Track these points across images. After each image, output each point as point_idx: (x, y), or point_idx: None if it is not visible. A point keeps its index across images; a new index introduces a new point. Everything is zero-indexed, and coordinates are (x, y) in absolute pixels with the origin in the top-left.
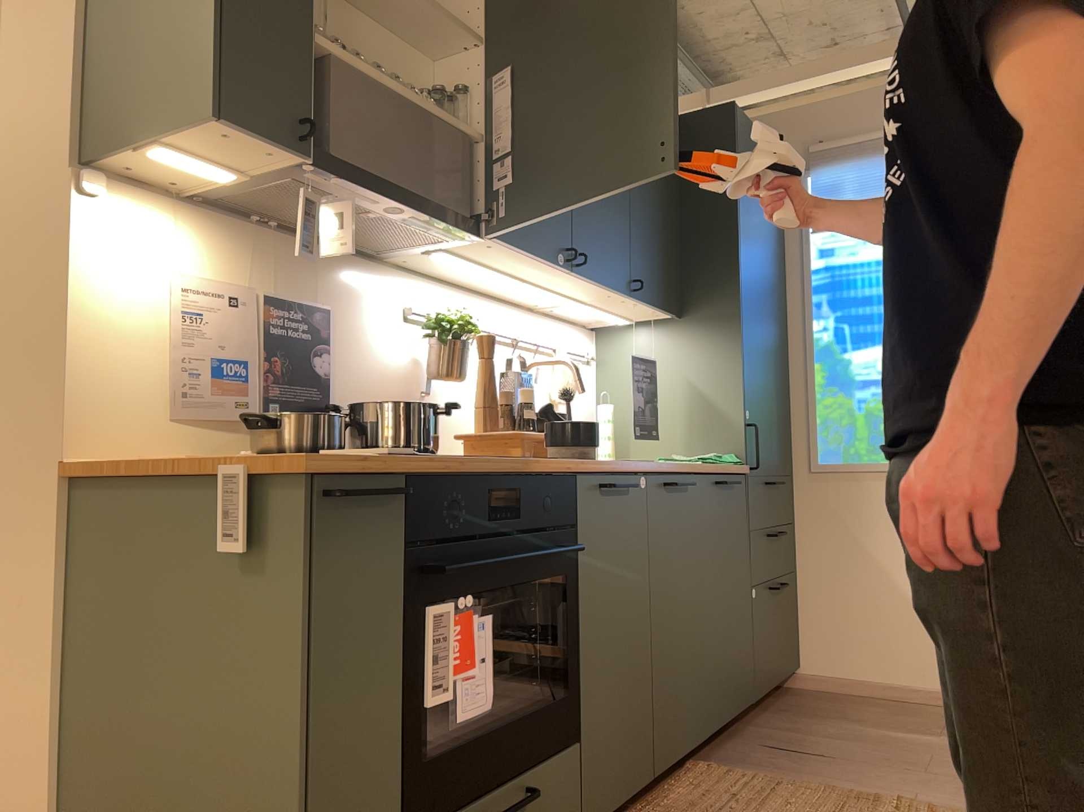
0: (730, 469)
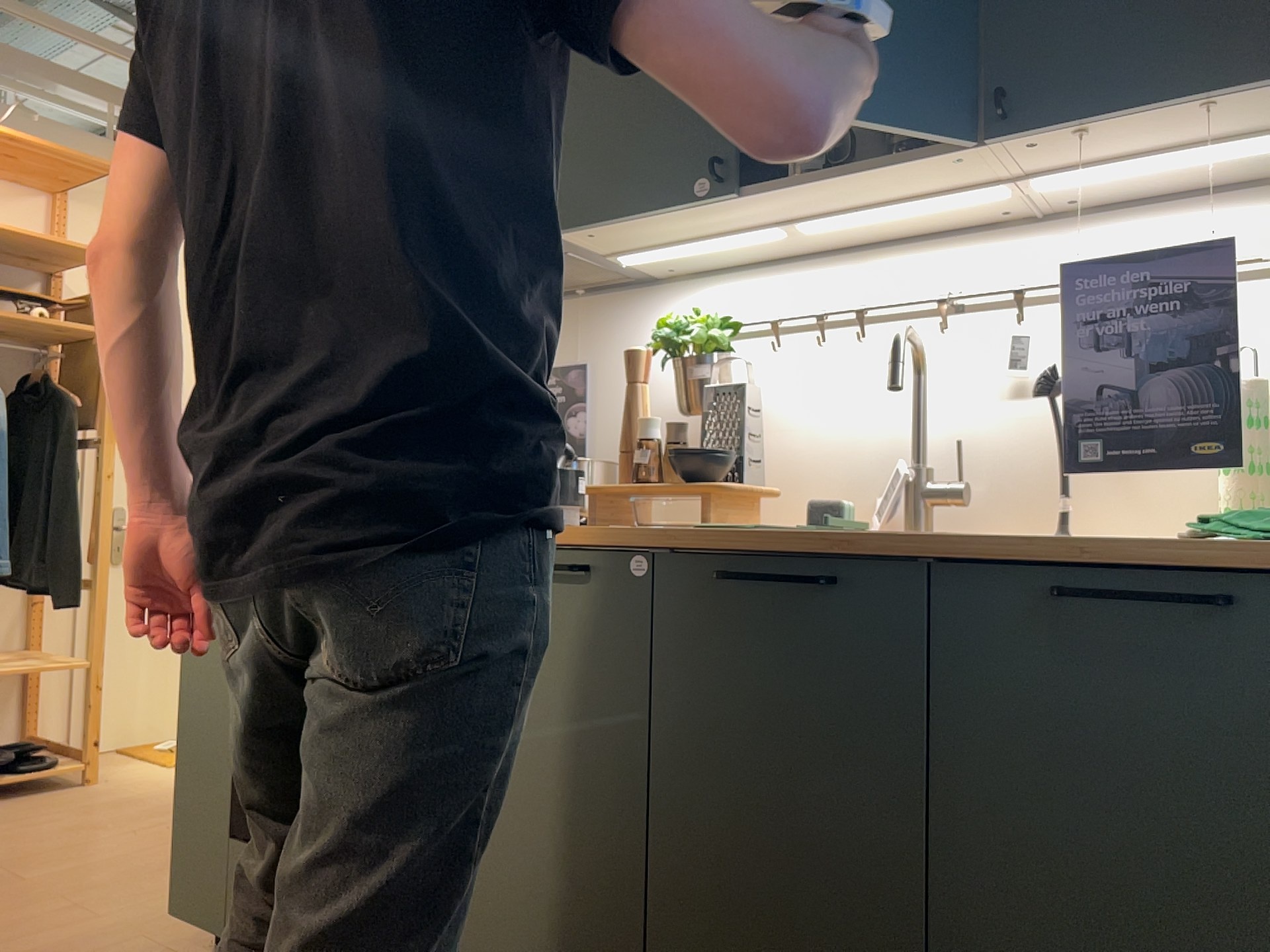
0: (1222, 556)
